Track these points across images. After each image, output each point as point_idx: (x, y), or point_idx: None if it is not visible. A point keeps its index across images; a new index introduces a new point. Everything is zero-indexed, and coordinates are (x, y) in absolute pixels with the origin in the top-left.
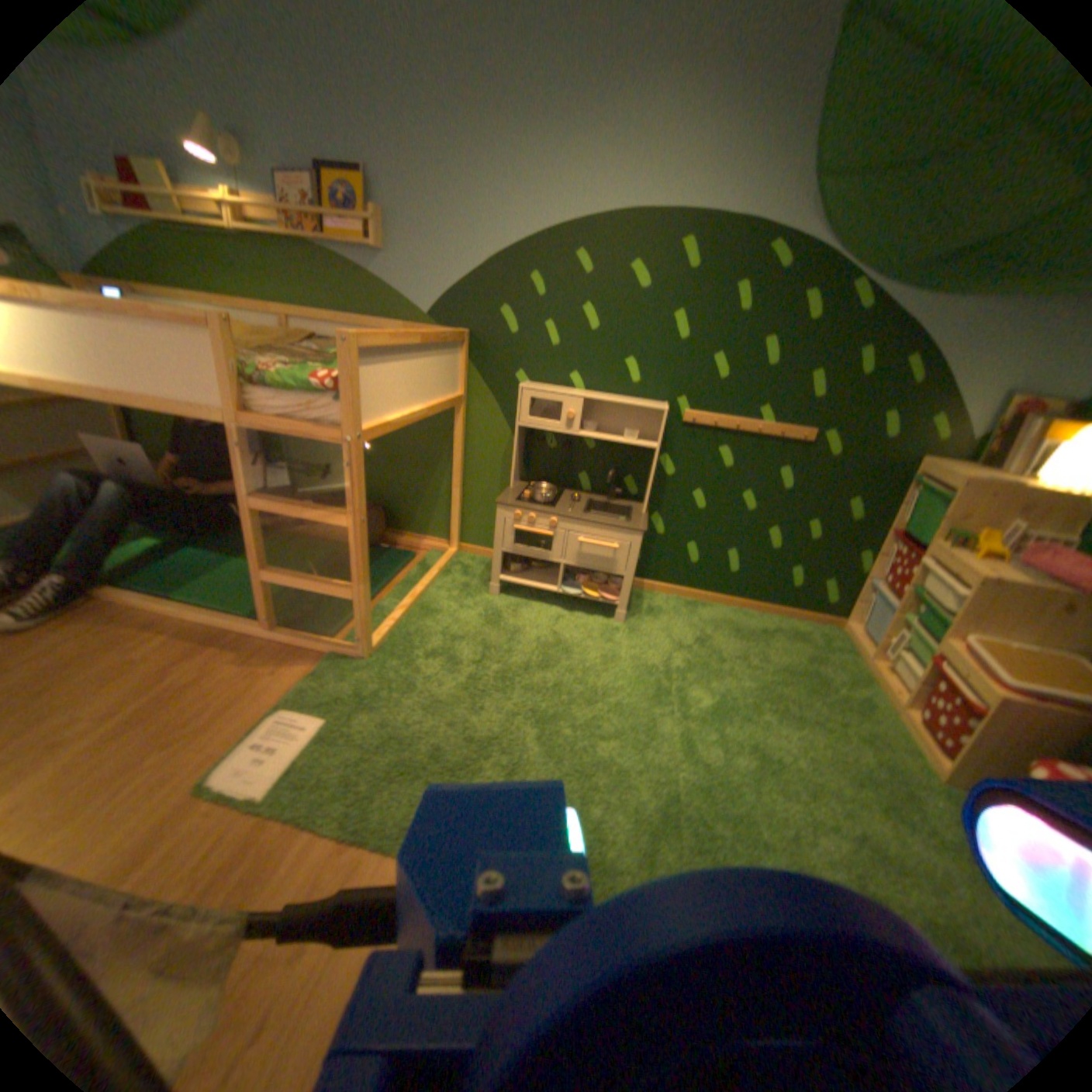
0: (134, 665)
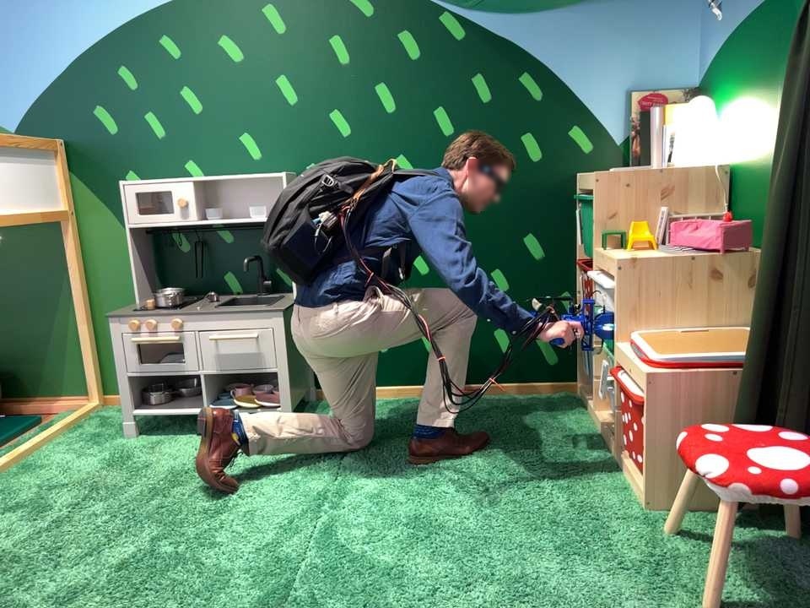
0: None
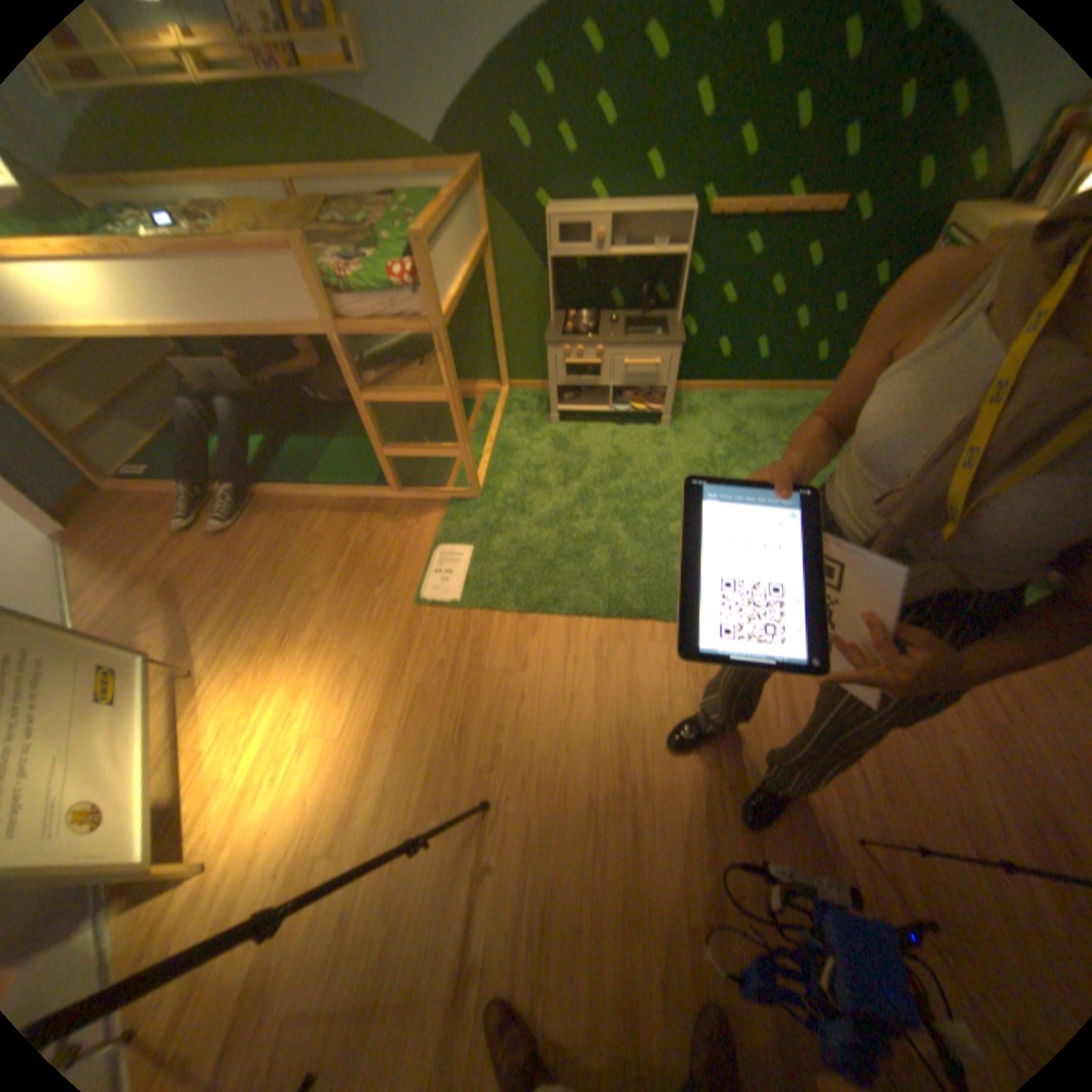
0: (318, 536)
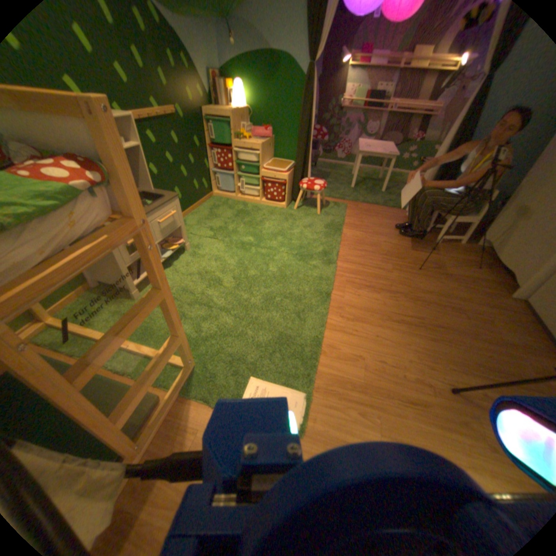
0: None
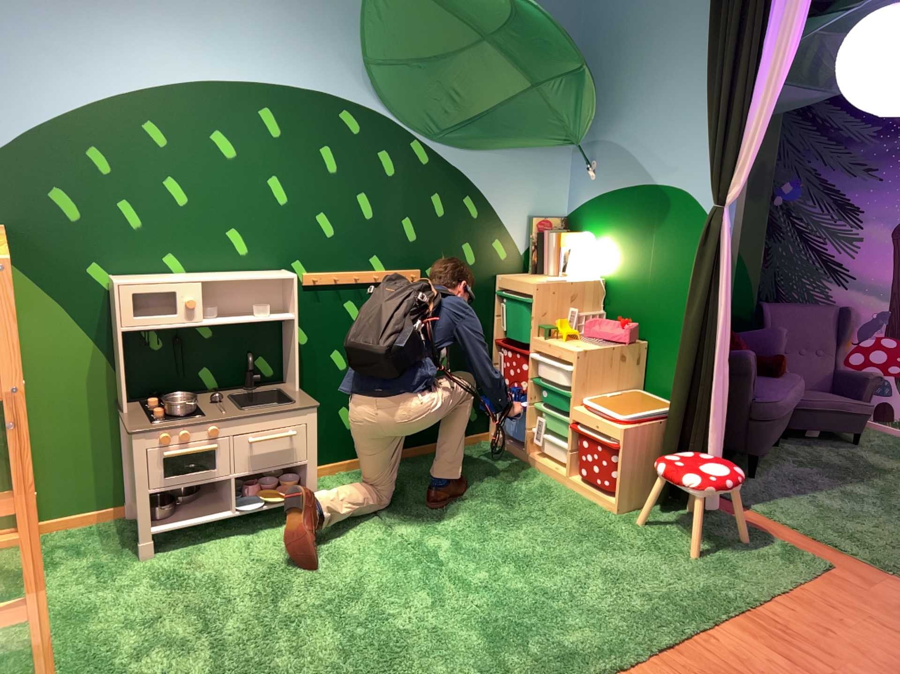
0: None
